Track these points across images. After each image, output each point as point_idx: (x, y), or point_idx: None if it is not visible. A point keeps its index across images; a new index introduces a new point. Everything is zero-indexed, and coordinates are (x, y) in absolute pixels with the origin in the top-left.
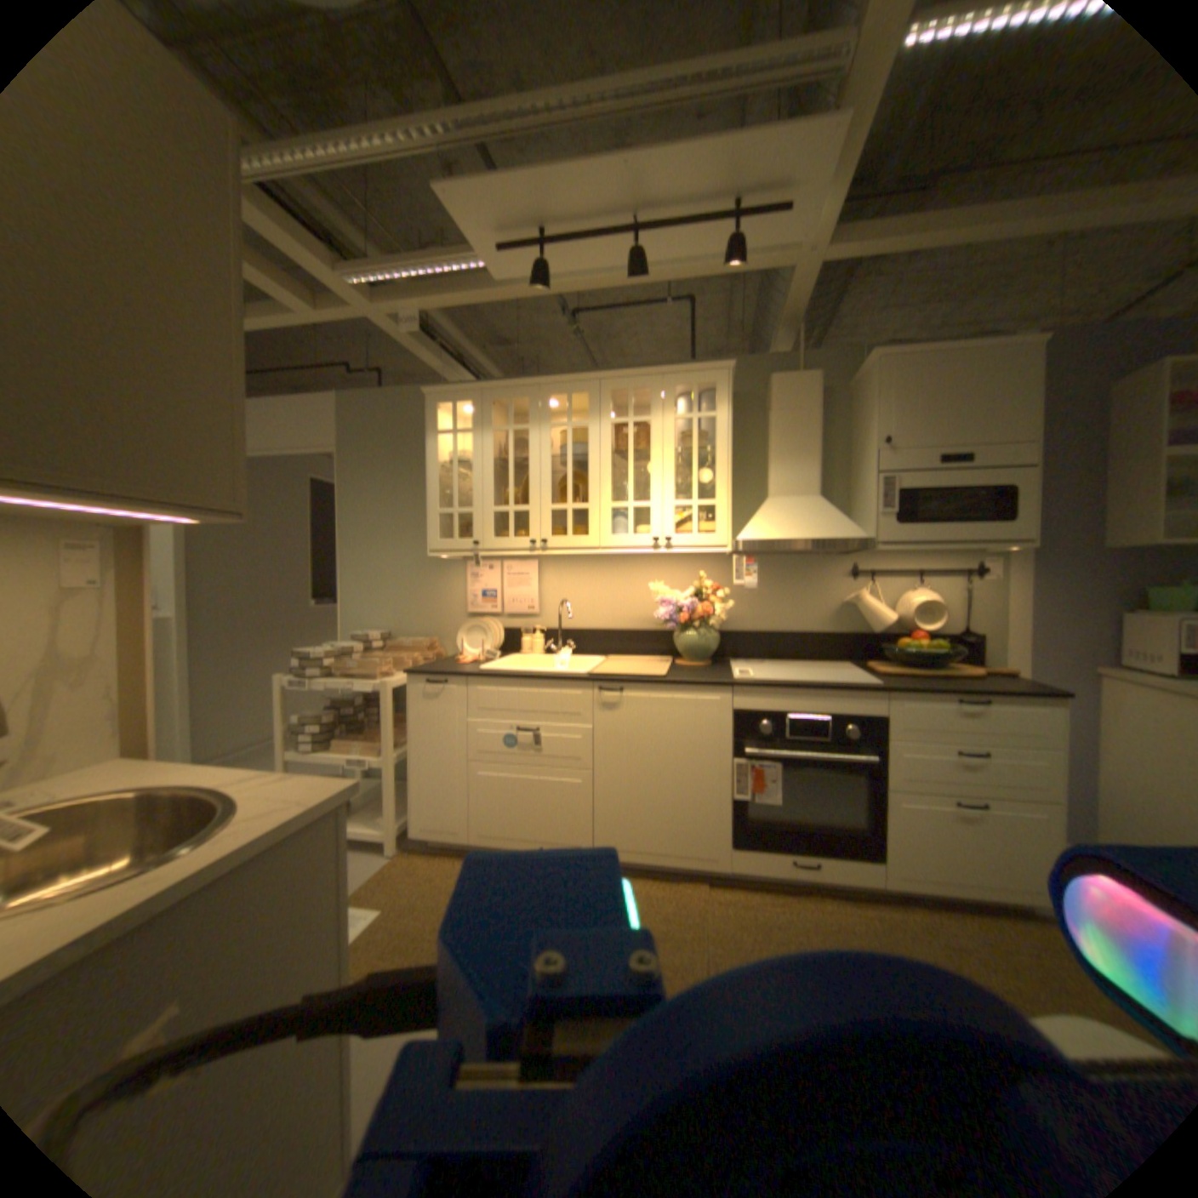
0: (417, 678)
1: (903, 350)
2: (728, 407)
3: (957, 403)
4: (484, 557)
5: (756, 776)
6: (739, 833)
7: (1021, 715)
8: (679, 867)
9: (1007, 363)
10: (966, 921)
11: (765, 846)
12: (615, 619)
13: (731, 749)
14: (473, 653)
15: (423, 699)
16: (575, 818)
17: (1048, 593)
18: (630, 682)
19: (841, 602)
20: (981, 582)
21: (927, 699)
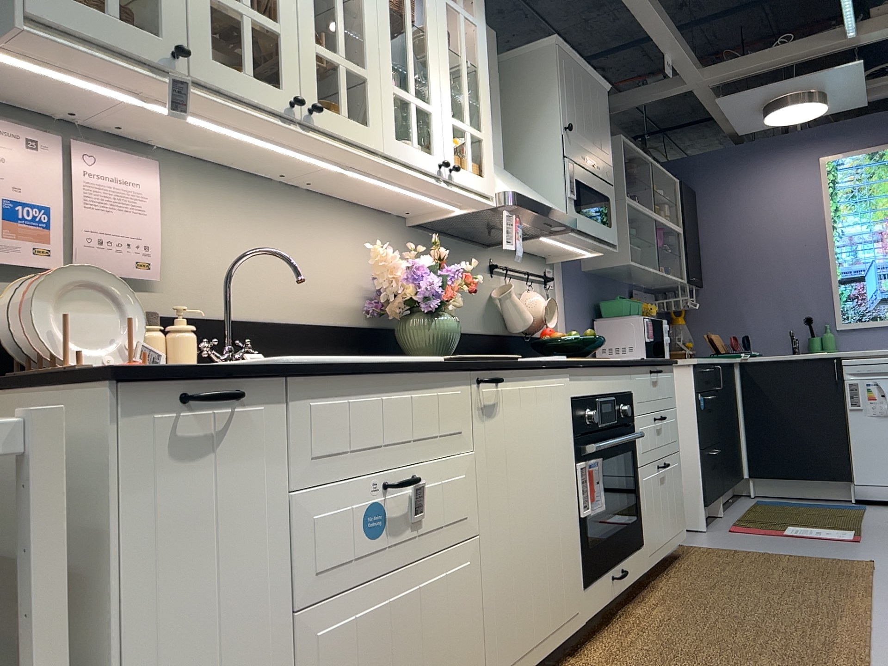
0: (145, 397)
1: (568, 50)
2: (485, 24)
3: (589, 116)
4: (5, 114)
5: (591, 479)
6: (586, 562)
7: (667, 380)
8: (557, 647)
9: (601, 98)
10: (673, 573)
11: (600, 569)
12: (292, 306)
13: (573, 452)
14: (109, 355)
15: (170, 464)
16: (468, 640)
17: (571, 303)
18: (508, 368)
19: (489, 300)
20: (549, 290)
21: (643, 371)
